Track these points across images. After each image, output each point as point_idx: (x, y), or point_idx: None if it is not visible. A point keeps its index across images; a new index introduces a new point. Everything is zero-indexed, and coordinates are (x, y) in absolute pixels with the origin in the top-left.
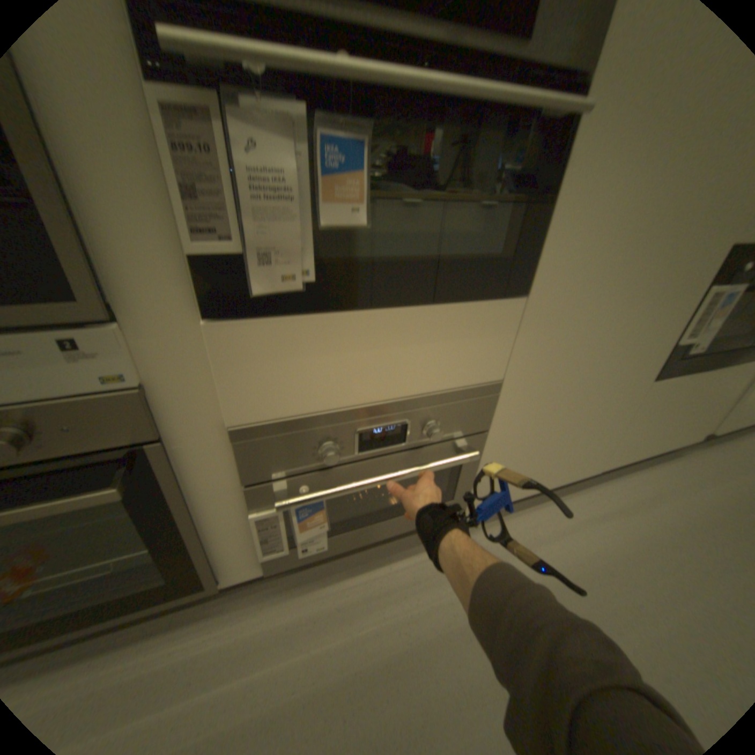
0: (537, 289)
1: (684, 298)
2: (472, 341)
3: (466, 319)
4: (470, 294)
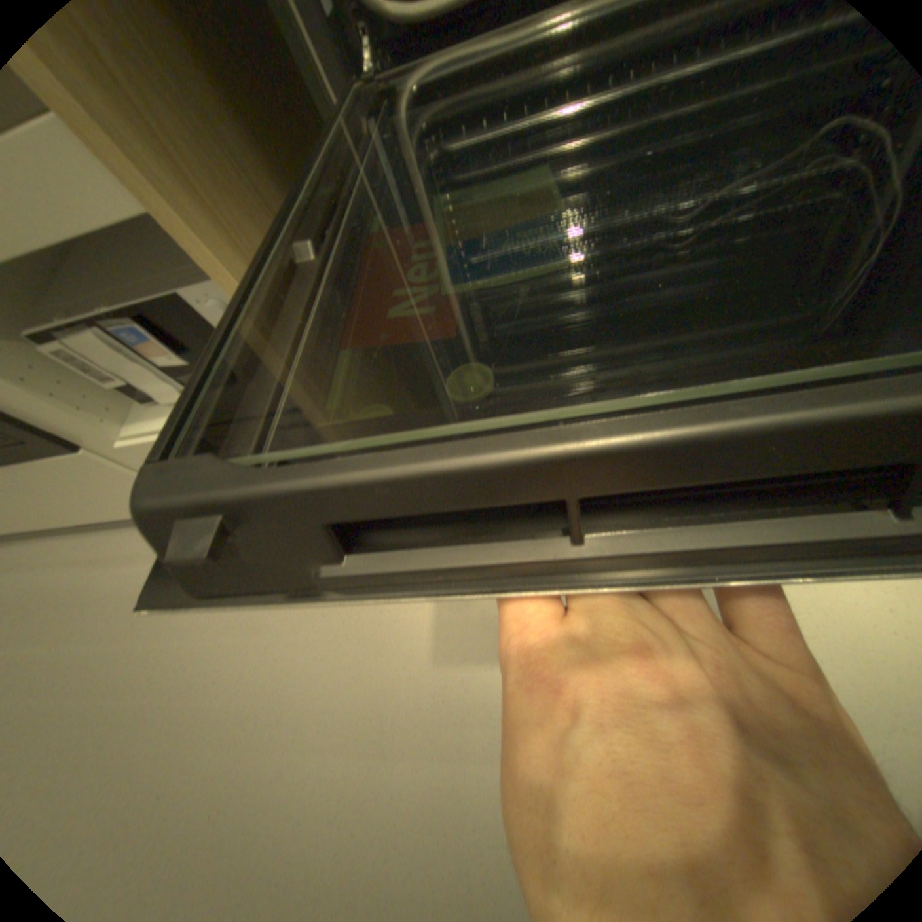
0: None
1: None
2: None
3: None
4: None
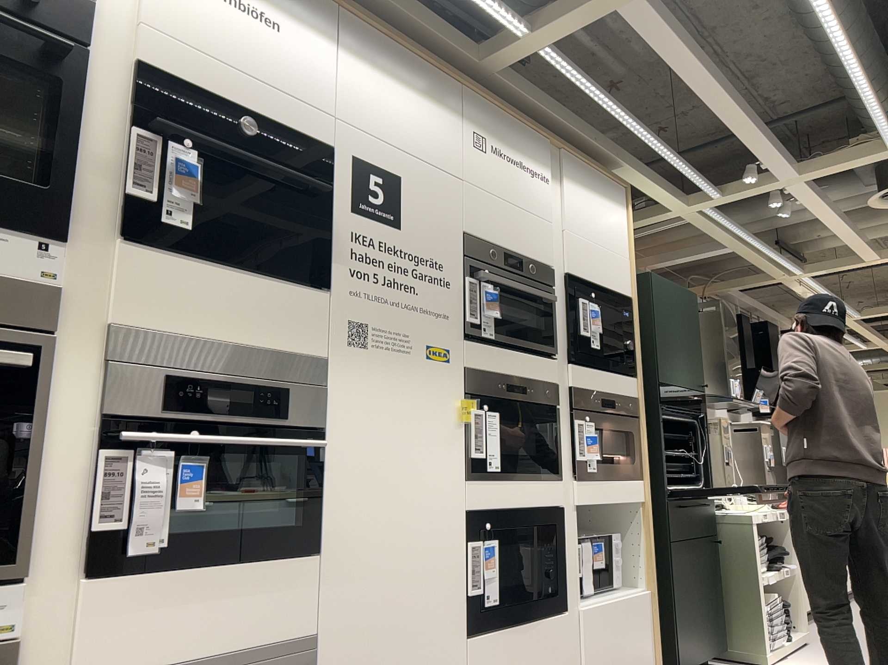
0: (325, 552)
1: (449, 555)
2: (282, 598)
3: (274, 578)
4: (274, 557)
